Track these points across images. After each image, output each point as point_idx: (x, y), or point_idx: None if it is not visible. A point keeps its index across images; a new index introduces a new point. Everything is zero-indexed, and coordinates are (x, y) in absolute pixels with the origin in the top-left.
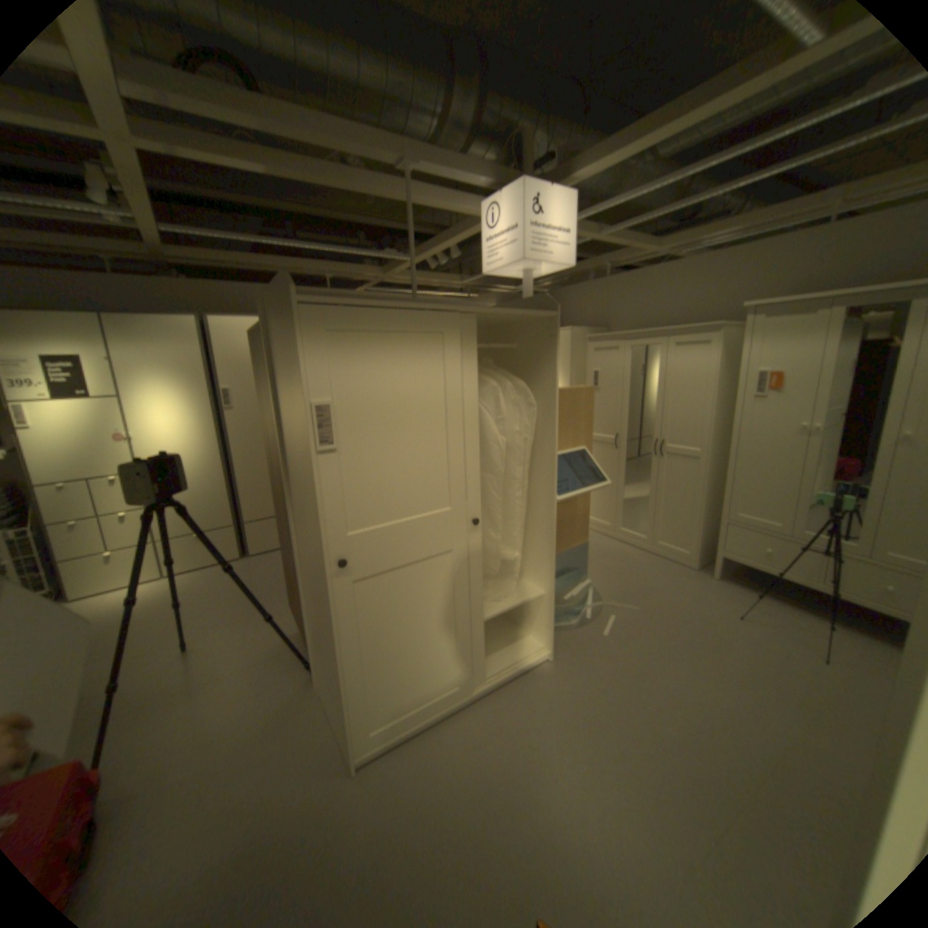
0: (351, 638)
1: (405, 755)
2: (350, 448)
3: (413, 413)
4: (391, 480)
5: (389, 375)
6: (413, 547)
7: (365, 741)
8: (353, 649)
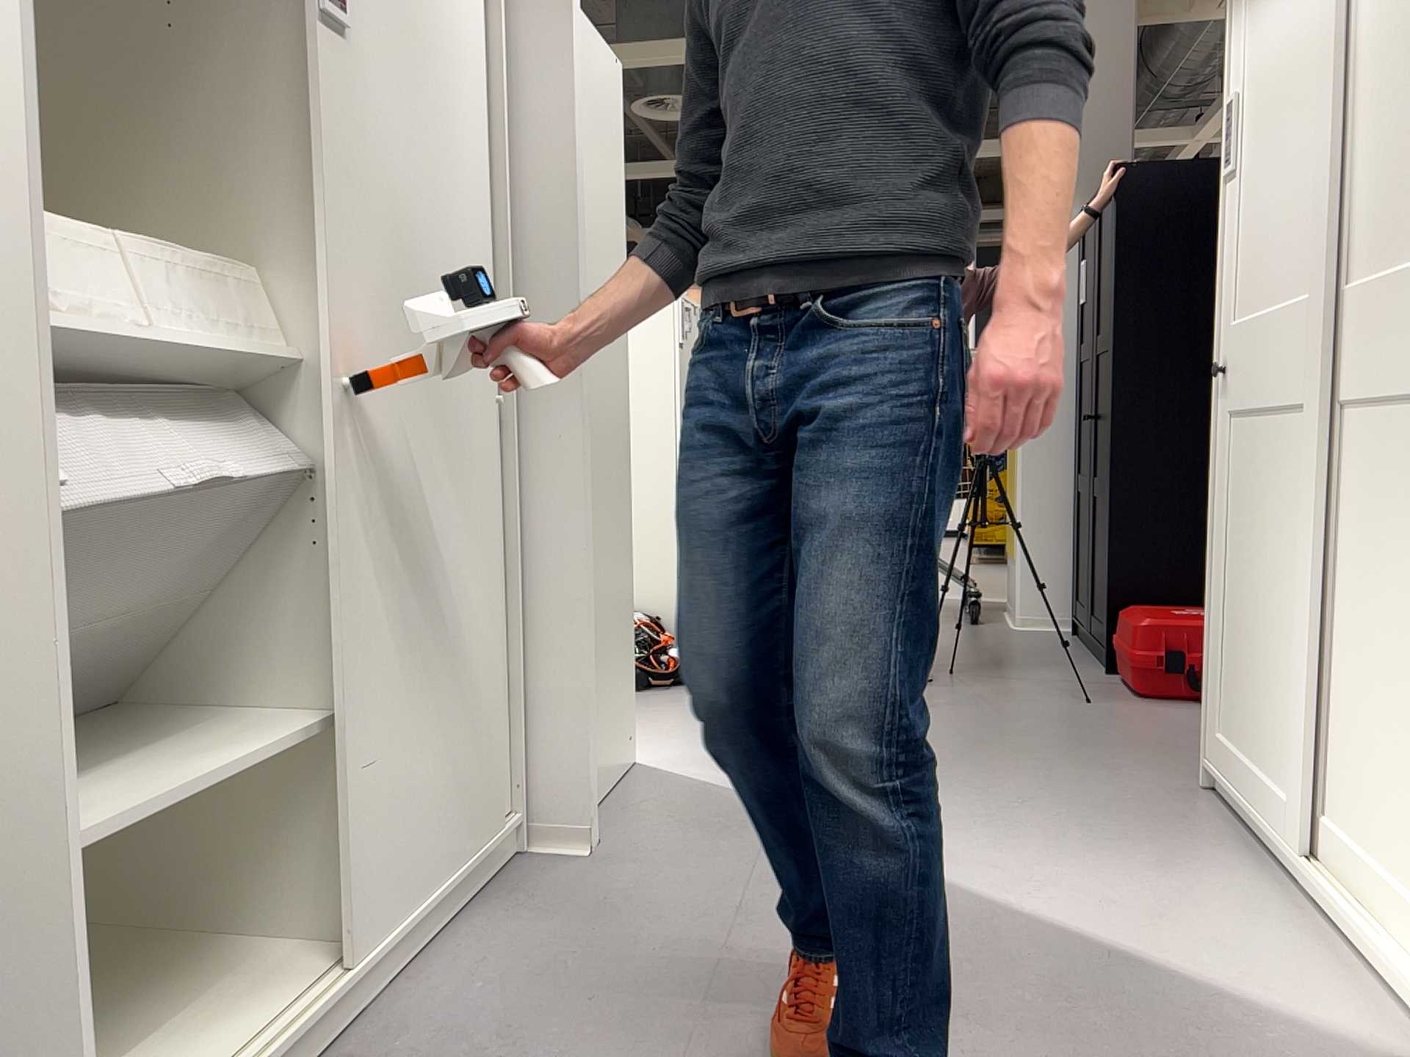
0: (1215, 517)
1: (1209, 819)
2: (1239, 172)
3: (1284, 84)
4: (1260, 229)
5: (1270, 21)
6: (1263, 376)
7: (1208, 733)
8: (1214, 539)
